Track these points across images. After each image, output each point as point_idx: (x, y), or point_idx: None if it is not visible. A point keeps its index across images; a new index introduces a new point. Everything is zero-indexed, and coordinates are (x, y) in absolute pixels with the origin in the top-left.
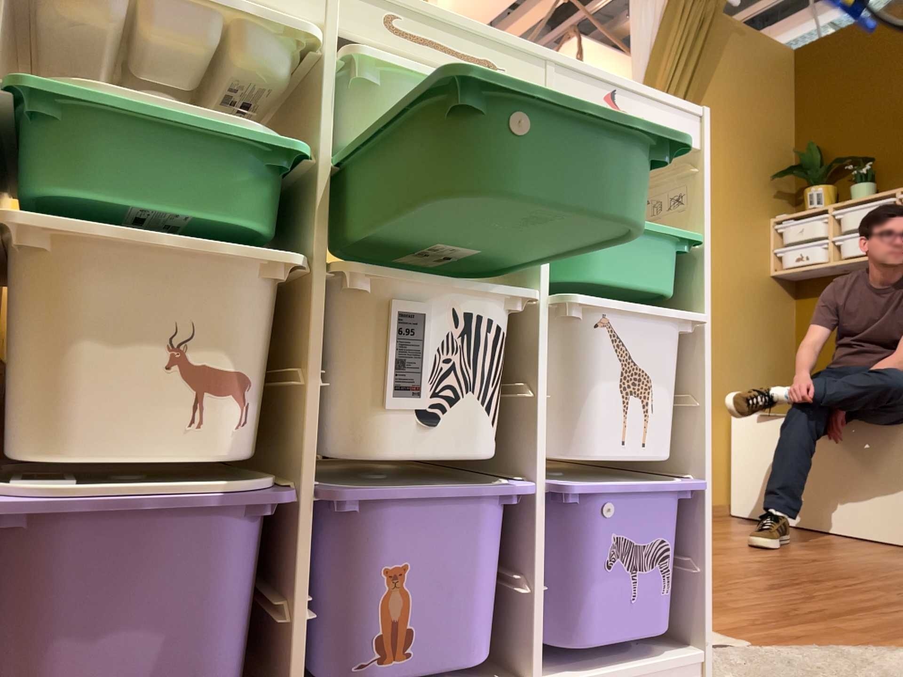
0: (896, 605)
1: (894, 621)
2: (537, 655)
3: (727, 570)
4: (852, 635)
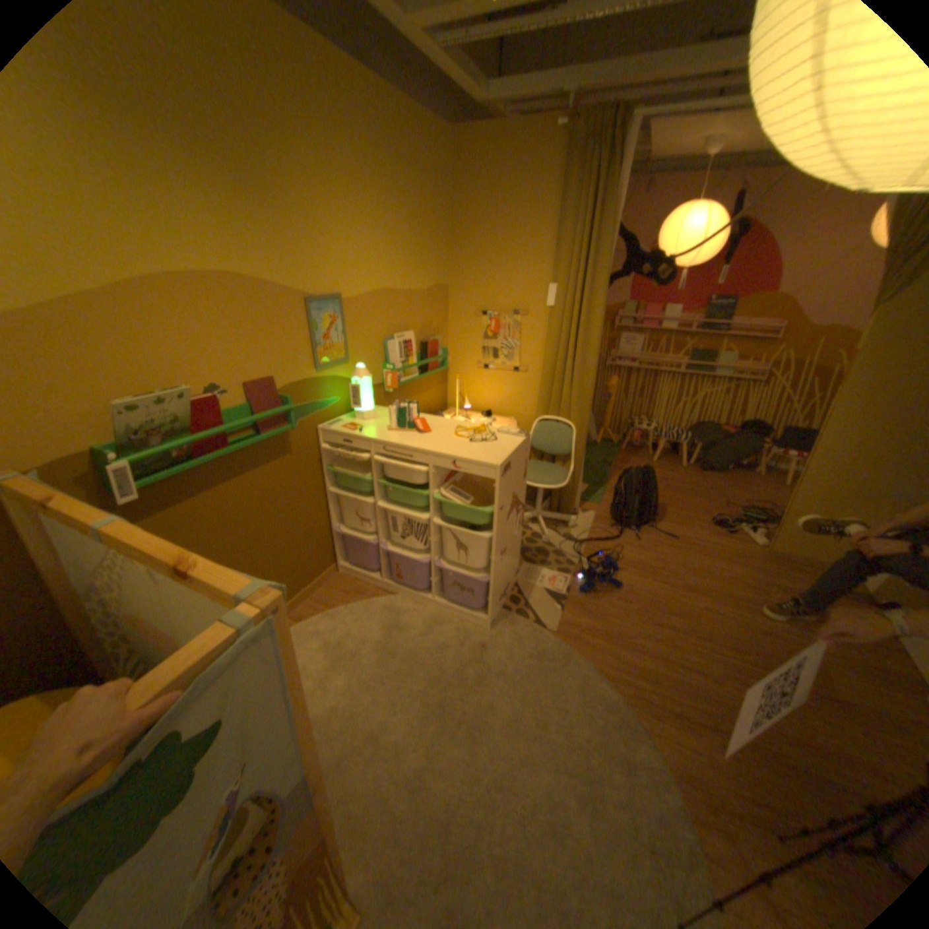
0: (689, 676)
1: (651, 675)
2: (435, 594)
3: (669, 609)
4: (604, 661)
